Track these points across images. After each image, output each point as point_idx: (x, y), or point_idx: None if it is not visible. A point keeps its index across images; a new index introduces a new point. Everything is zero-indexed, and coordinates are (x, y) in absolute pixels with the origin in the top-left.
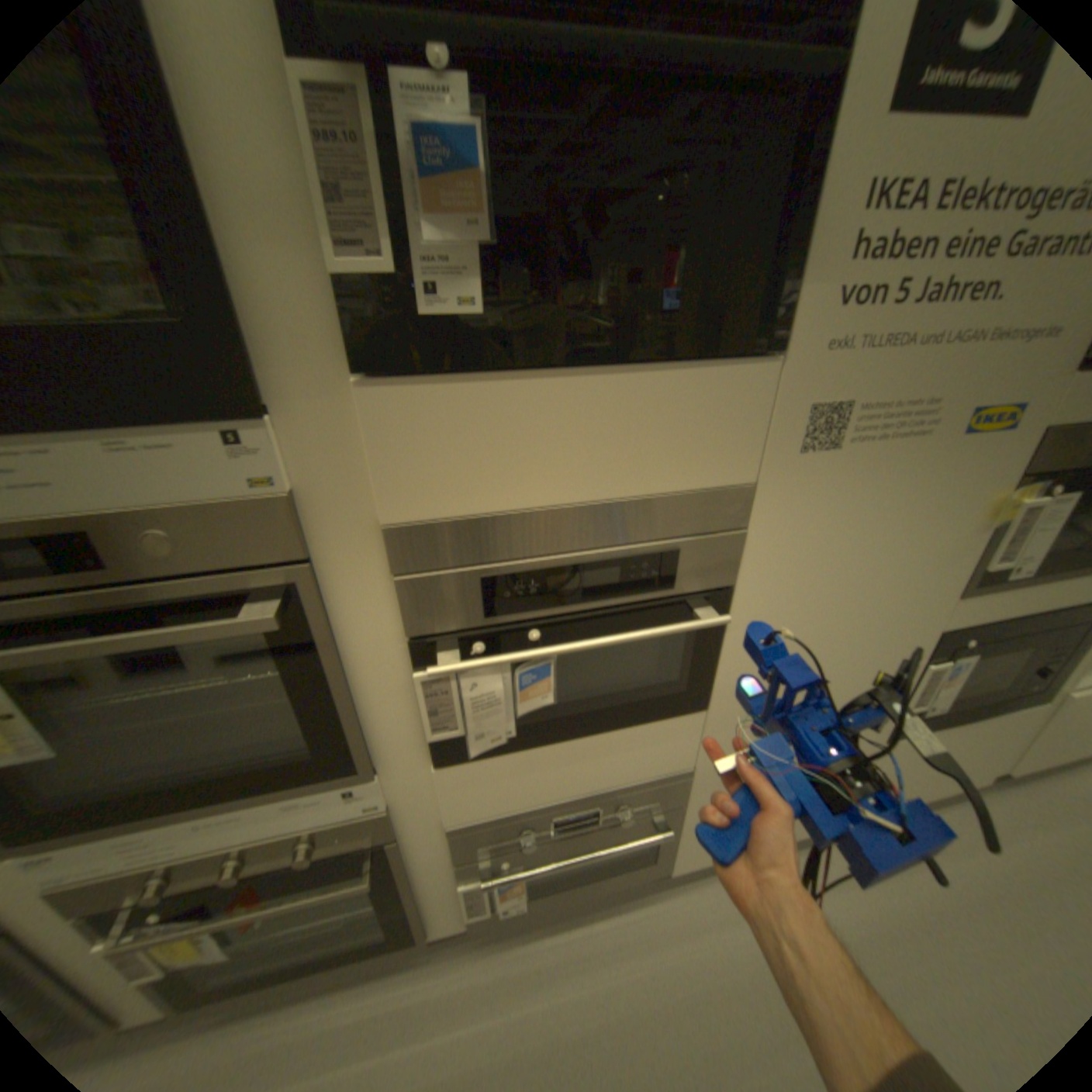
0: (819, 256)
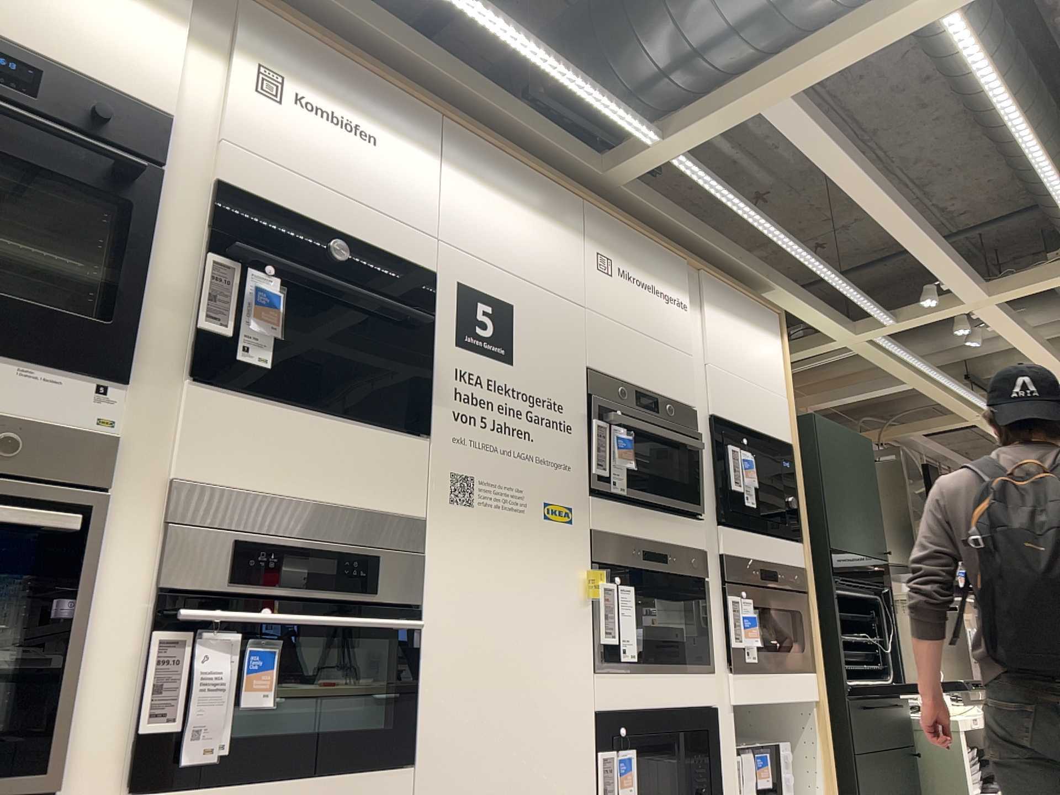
0: (441, 393)
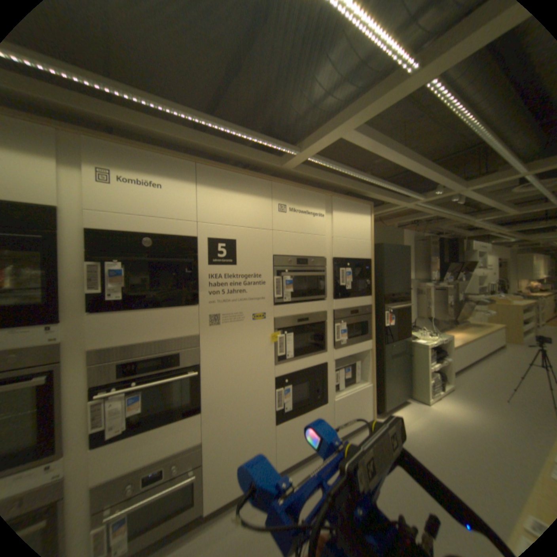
0: (201, 287)
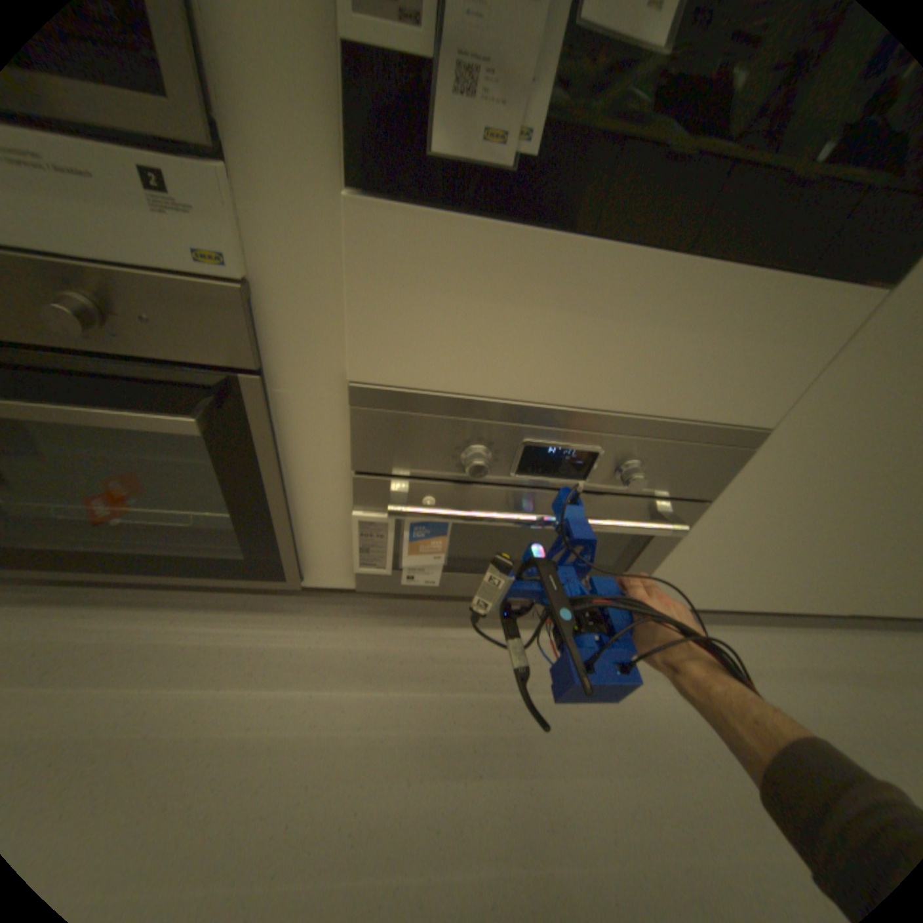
0: None
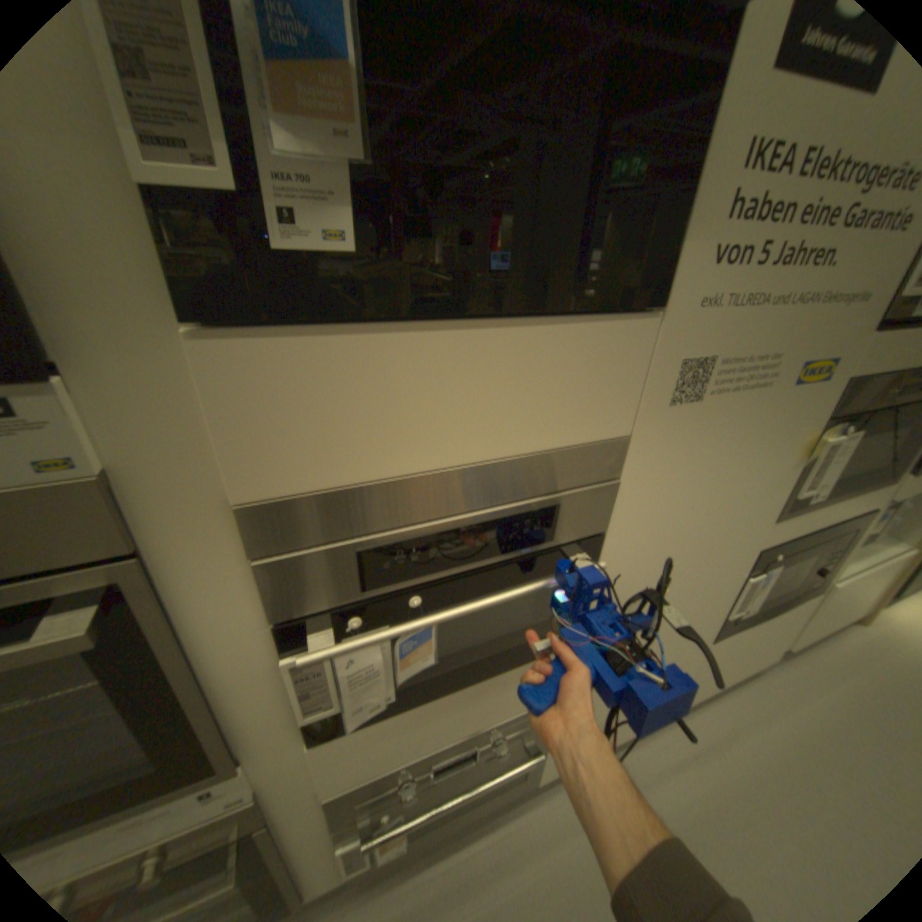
0: (701, 213)
